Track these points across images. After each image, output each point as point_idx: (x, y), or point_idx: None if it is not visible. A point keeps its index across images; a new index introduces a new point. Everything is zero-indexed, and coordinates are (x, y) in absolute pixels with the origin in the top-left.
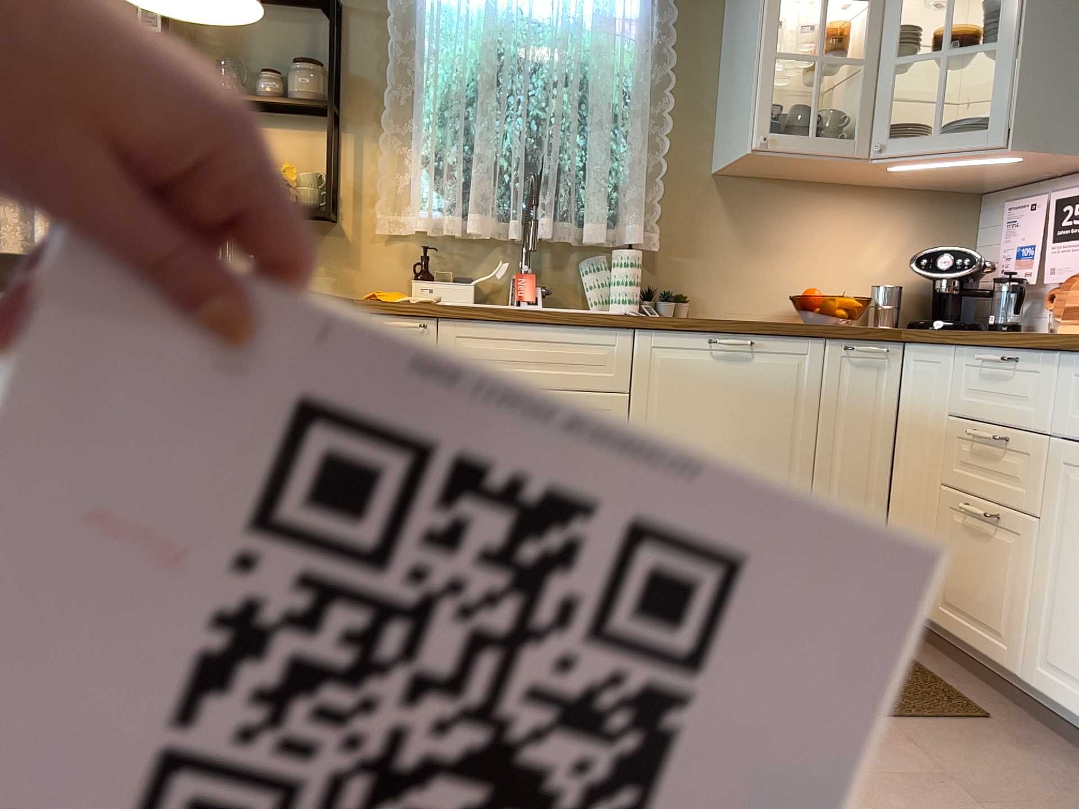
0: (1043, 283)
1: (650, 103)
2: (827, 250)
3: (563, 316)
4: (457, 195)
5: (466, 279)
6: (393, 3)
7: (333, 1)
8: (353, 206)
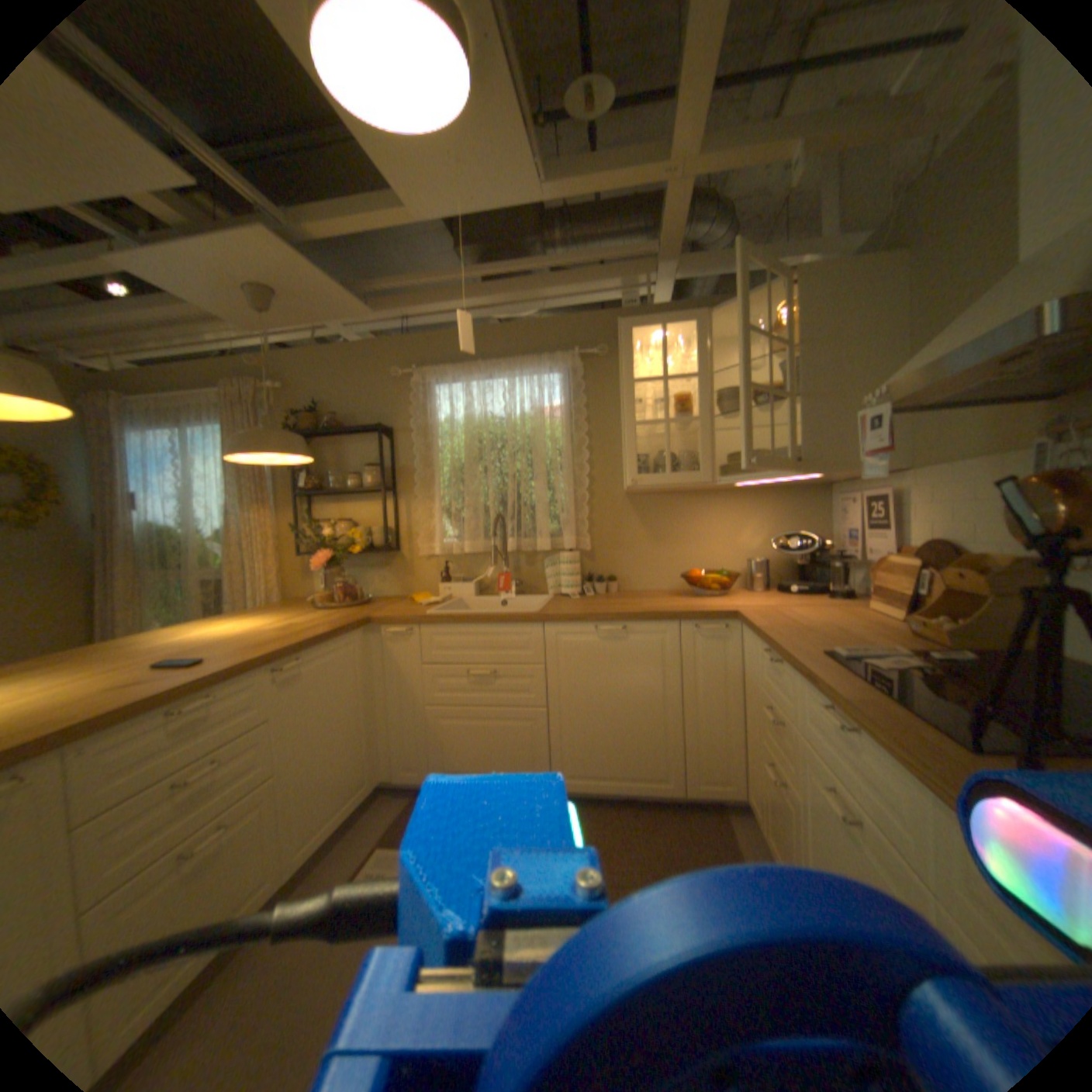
0: (870, 556)
1: (575, 456)
2: (712, 536)
3: (494, 617)
4: (459, 529)
5: (470, 579)
6: (416, 422)
7: (385, 425)
8: (406, 540)
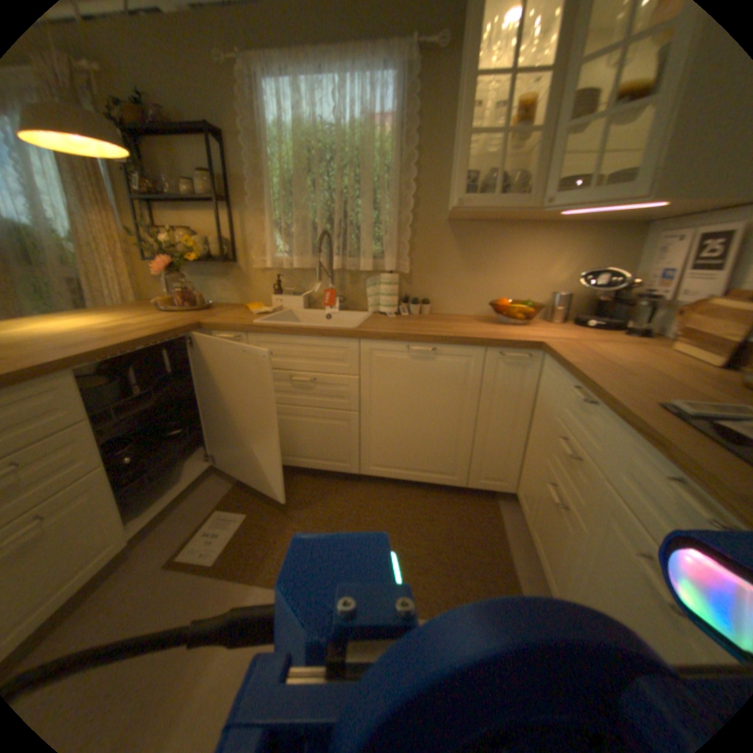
0: (679, 298)
1: (403, 174)
2: (523, 268)
3: (314, 331)
4: (288, 245)
5: (299, 293)
6: (244, 123)
7: (213, 126)
8: (242, 253)
